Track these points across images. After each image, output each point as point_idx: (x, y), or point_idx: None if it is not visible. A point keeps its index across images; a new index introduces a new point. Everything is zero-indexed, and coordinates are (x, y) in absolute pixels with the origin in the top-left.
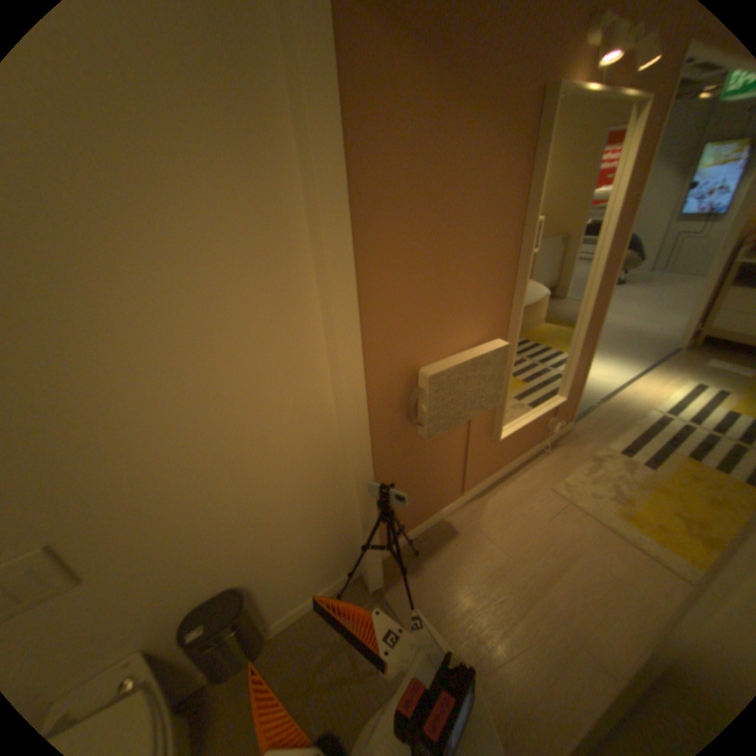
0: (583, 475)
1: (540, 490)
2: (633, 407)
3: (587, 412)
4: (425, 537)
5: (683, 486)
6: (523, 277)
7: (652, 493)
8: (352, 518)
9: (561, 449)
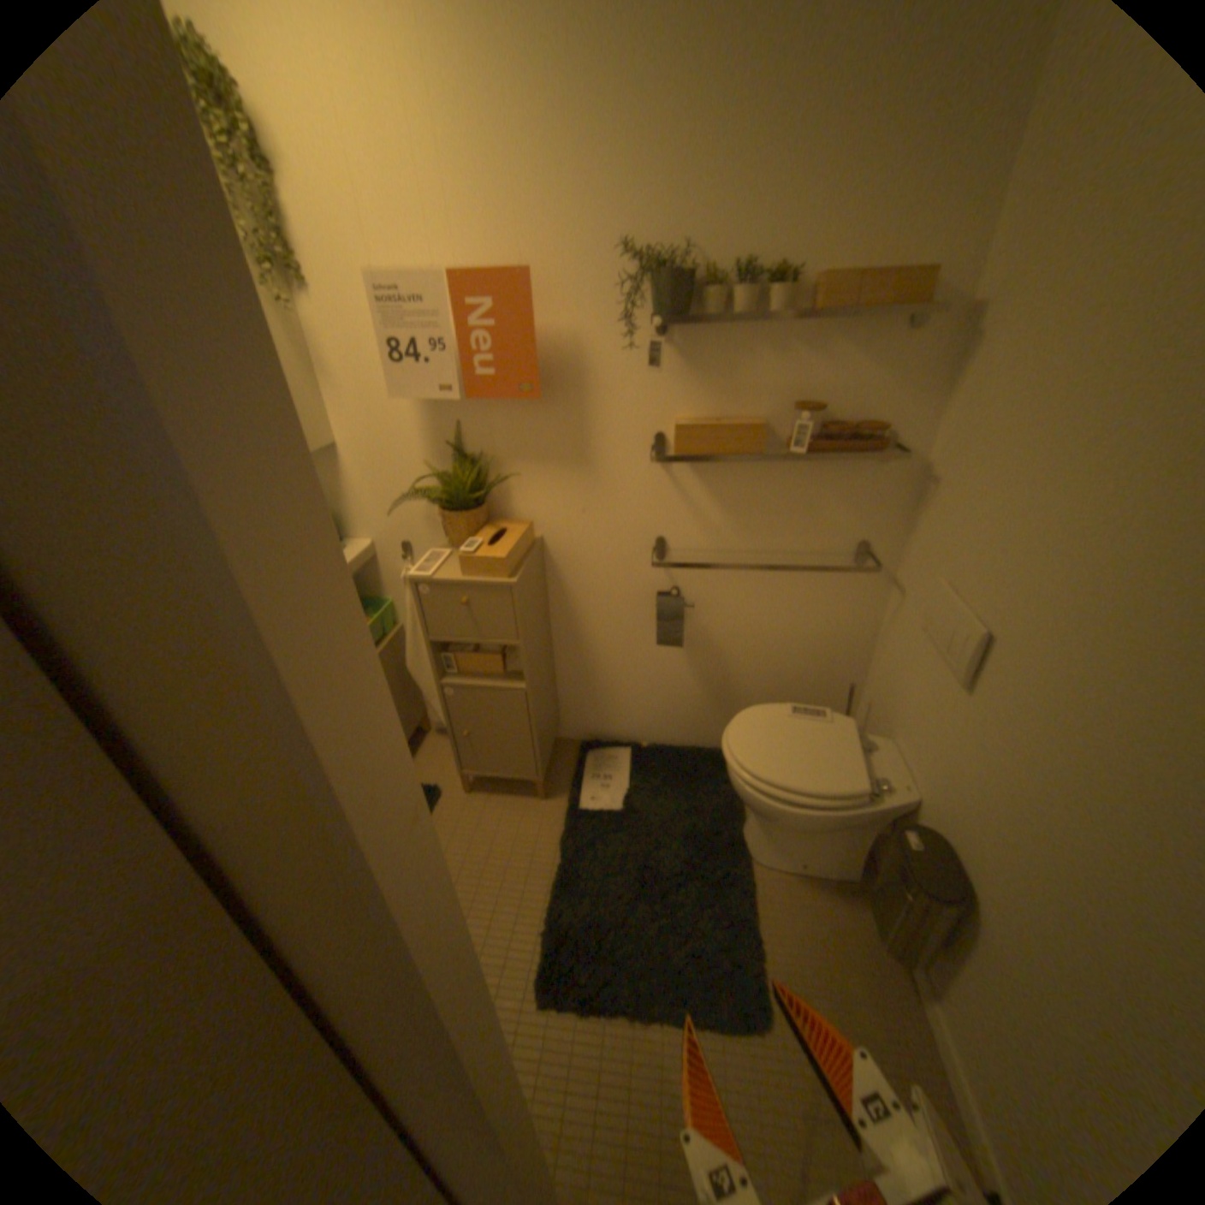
0: None
1: None
2: None
3: None
4: None
5: None
6: None
7: None
8: None
9: None
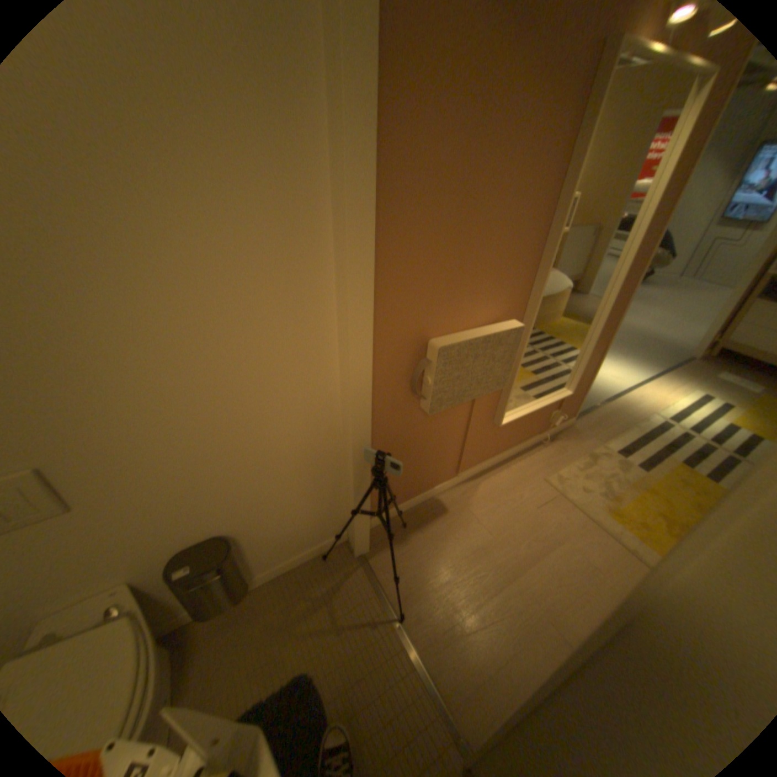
0: (577, 469)
1: (533, 479)
2: (637, 410)
3: (591, 410)
4: (414, 511)
5: (672, 489)
6: (548, 256)
7: (641, 492)
8: (344, 483)
9: (560, 442)
